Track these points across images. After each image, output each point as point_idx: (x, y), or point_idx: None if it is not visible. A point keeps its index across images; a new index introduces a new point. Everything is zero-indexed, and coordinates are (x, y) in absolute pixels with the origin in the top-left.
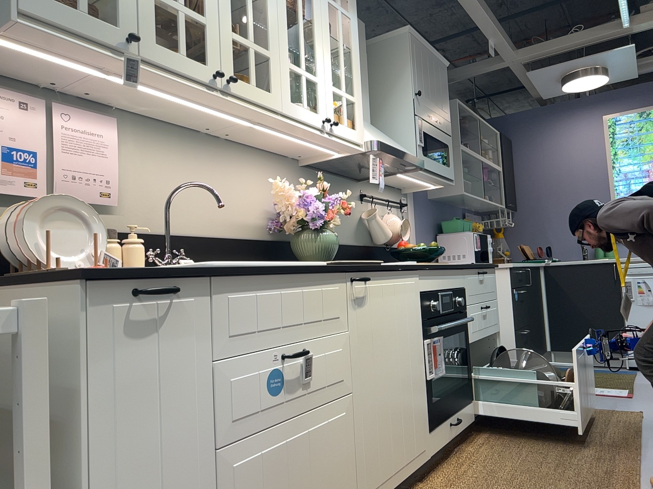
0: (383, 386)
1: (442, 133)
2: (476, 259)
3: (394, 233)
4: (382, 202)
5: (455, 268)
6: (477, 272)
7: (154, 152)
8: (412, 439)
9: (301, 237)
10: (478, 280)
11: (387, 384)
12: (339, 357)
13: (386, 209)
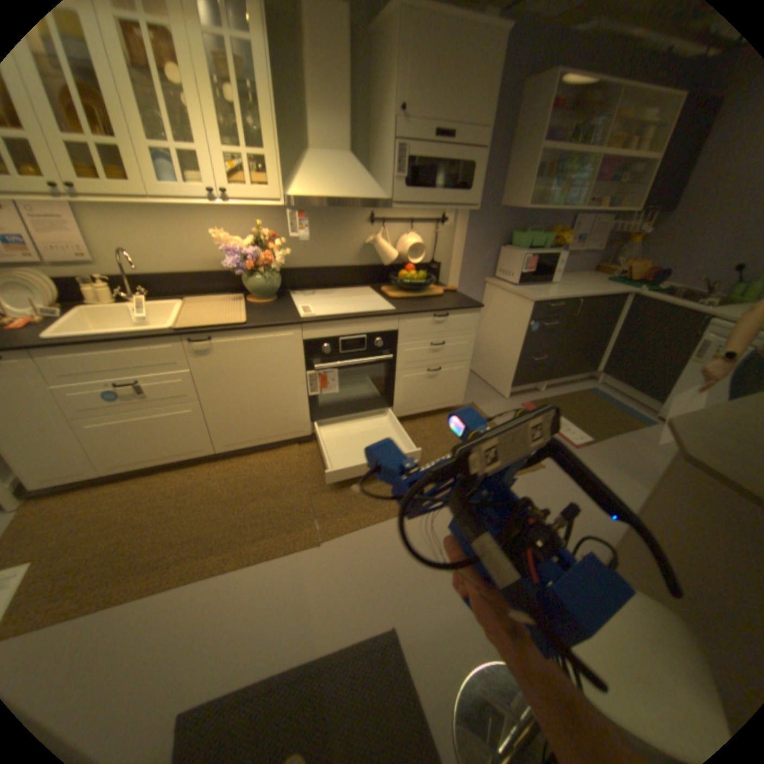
0: (241, 400)
1: (469, 146)
2: (520, 281)
3: (406, 256)
4: (405, 222)
5: (373, 319)
6: (429, 317)
7: (115, 220)
8: (283, 426)
9: (240, 280)
10: (428, 324)
11: (247, 399)
12: (180, 385)
13: (410, 229)
